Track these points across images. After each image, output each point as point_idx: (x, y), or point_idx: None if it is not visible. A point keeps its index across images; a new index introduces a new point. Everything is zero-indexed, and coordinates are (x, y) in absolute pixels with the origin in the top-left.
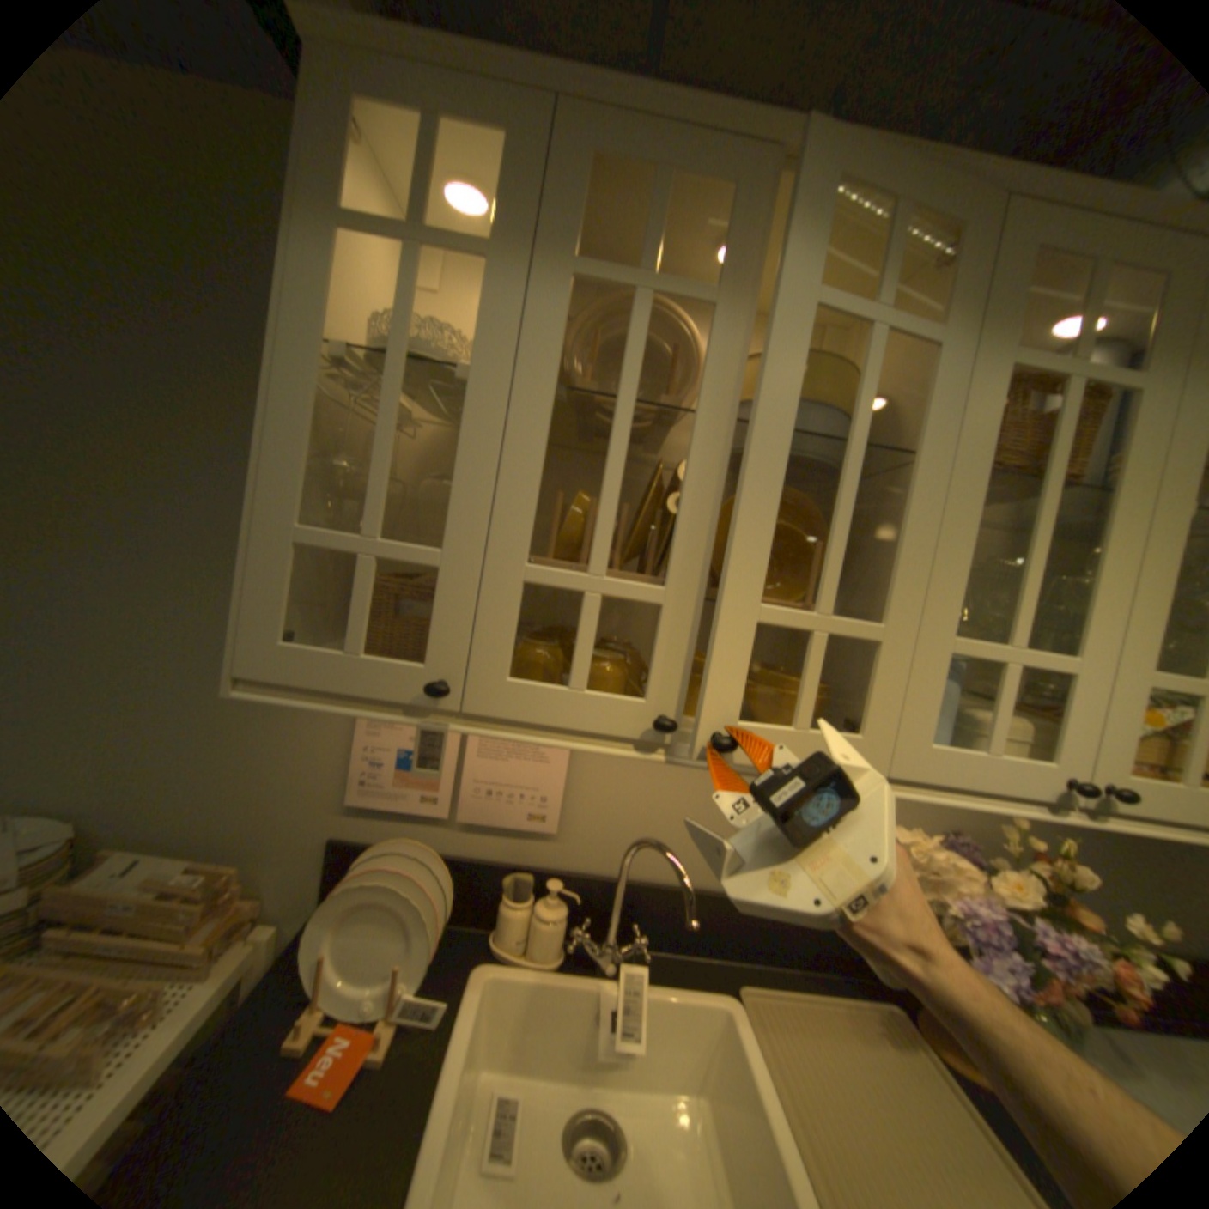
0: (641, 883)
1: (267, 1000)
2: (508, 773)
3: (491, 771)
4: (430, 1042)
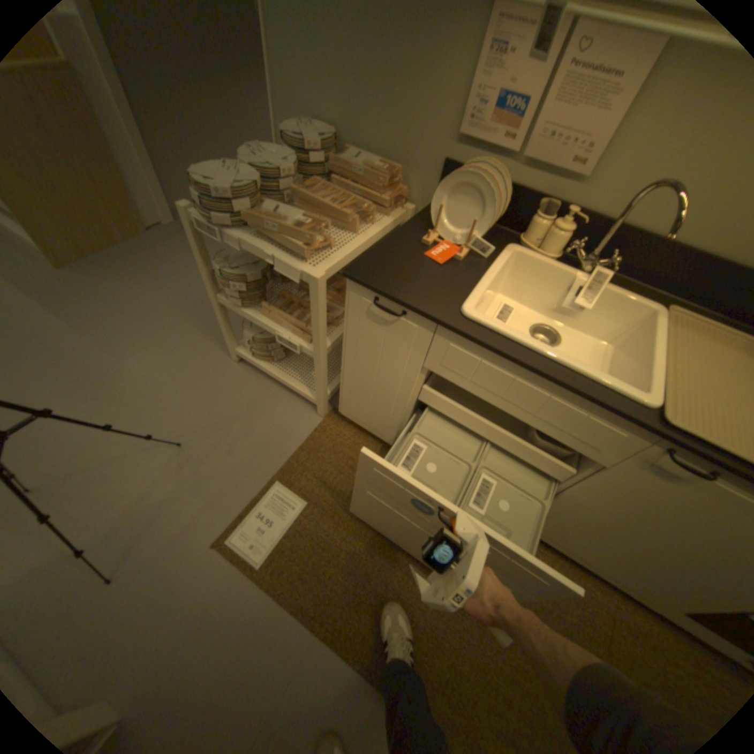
0: (635, 226)
1: (414, 225)
2: (572, 116)
3: (560, 113)
4: (484, 260)
